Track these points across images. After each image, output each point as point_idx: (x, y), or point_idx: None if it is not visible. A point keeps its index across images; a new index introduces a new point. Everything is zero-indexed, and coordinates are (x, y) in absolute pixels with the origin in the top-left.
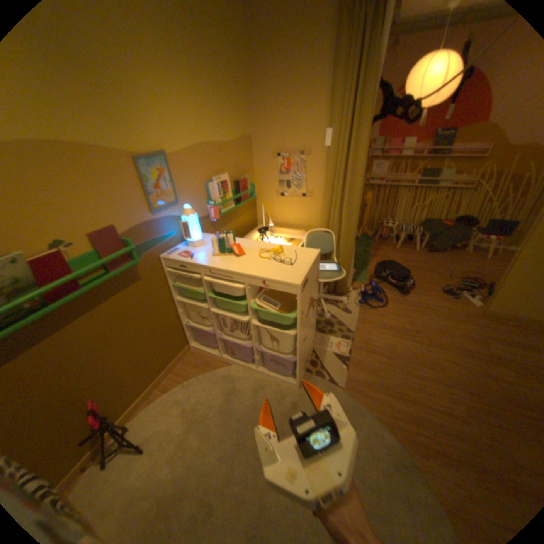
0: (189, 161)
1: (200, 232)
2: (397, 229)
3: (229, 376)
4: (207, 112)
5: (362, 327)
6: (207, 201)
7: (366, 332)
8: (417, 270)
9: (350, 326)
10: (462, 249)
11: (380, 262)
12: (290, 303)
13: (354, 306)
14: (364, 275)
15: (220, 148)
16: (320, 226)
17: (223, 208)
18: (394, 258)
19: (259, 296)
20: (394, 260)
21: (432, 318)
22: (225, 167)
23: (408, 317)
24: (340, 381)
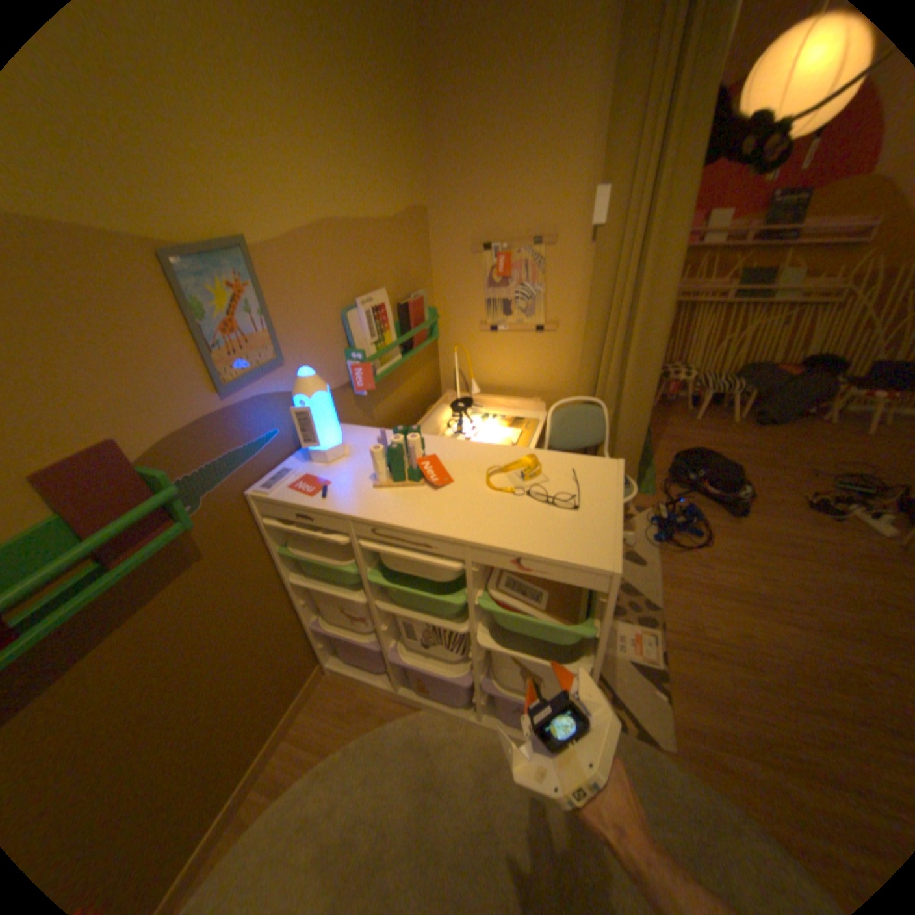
0: (305, 263)
1: (338, 426)
2: (692, 384)
3: (418, 741)
4: (341, 147)
5: (677, 596)
6: (347, 352)
7: (689, 608)
8: (749, 464)
9: (652, 595)
10: (816, 417)
11: (675, 449)
12: (566, 590)
13: (649, 549)
14: (653, 478)
15: (370, 234)
16: (575, 390)
17: (380, 364)
18: (699, 440)
19: (496, 582)
20: (699, 444)
21: (809, 567)
22: (381, 275)
23: (762, 568)
24: (664, 737)
